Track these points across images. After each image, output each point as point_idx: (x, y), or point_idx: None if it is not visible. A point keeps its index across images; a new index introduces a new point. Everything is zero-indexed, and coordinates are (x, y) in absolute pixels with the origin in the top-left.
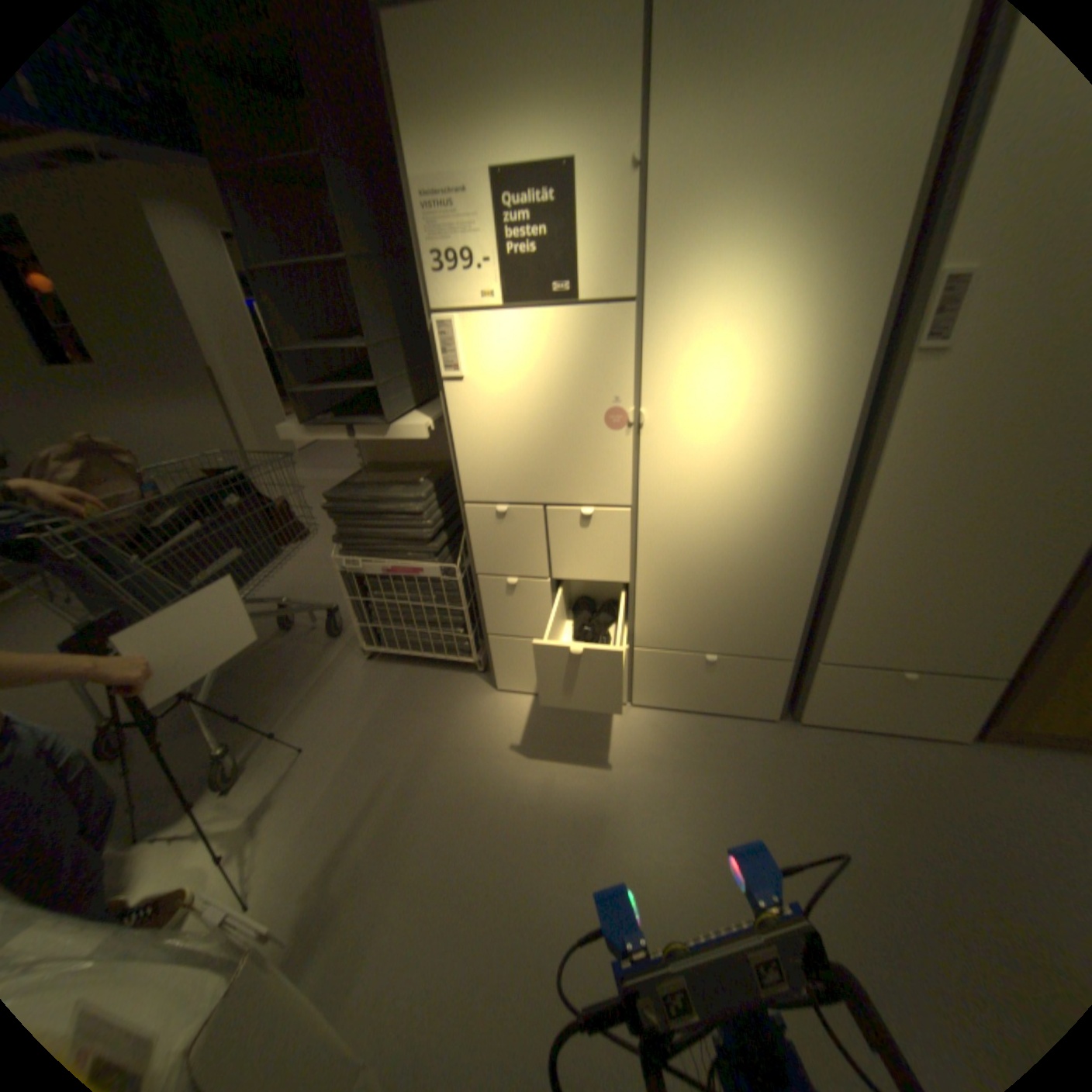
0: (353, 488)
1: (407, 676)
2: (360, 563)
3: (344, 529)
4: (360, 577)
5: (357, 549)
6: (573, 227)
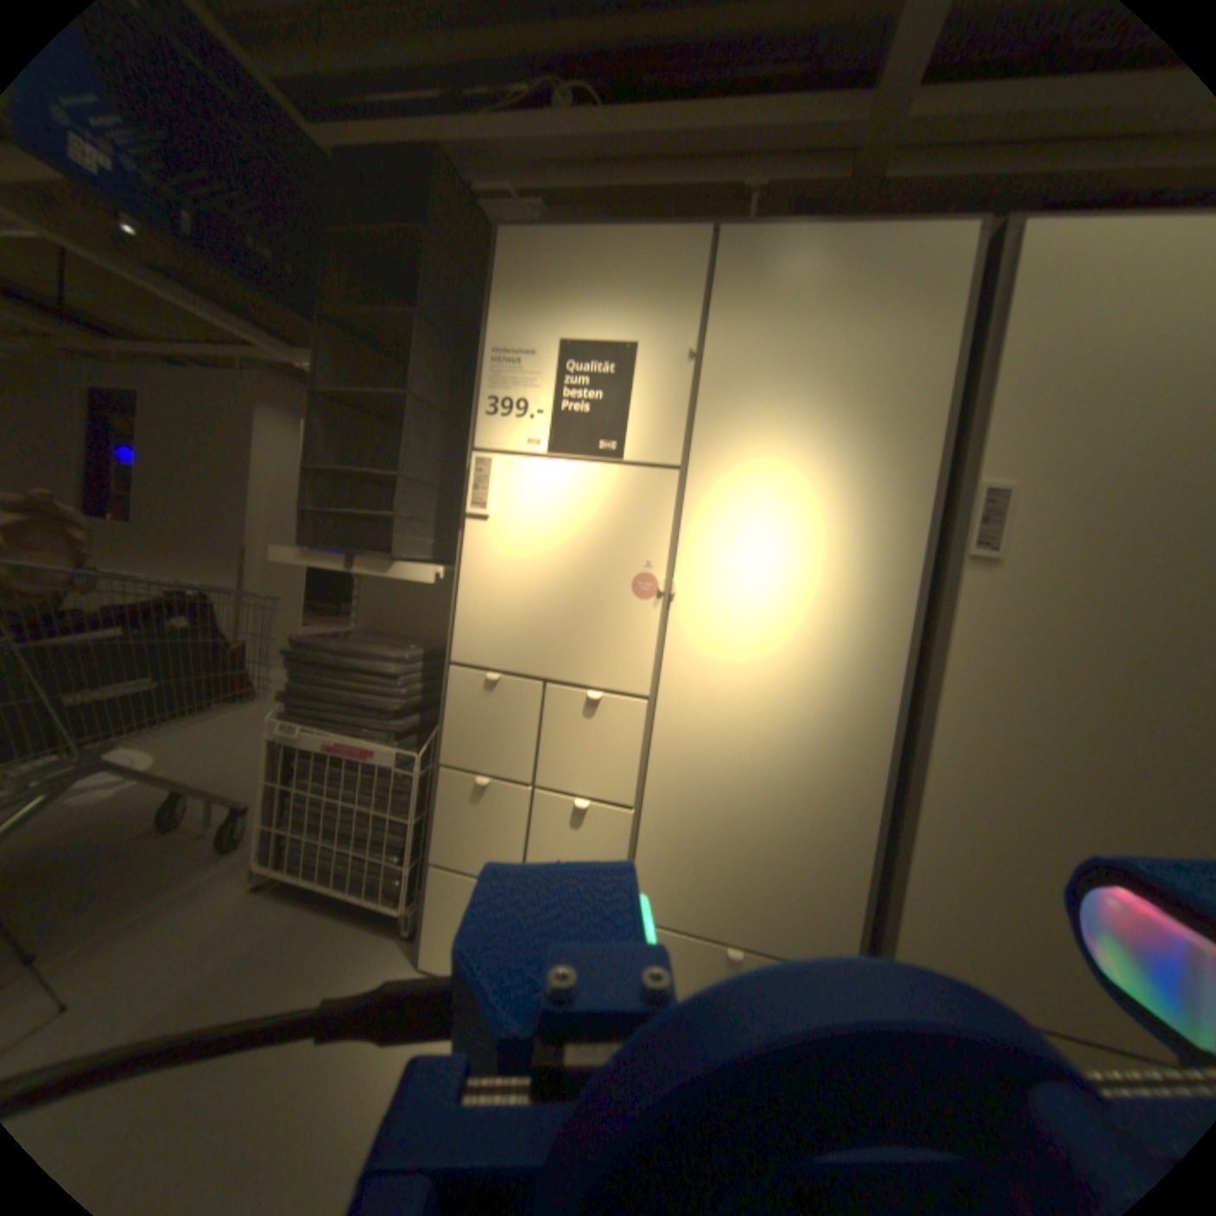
0: (328, 640)
1: (293, 928)
2: (297, 735)
3: (295, 686)
4: (290, 759)
5: (301, 716)
6: (627, 399)
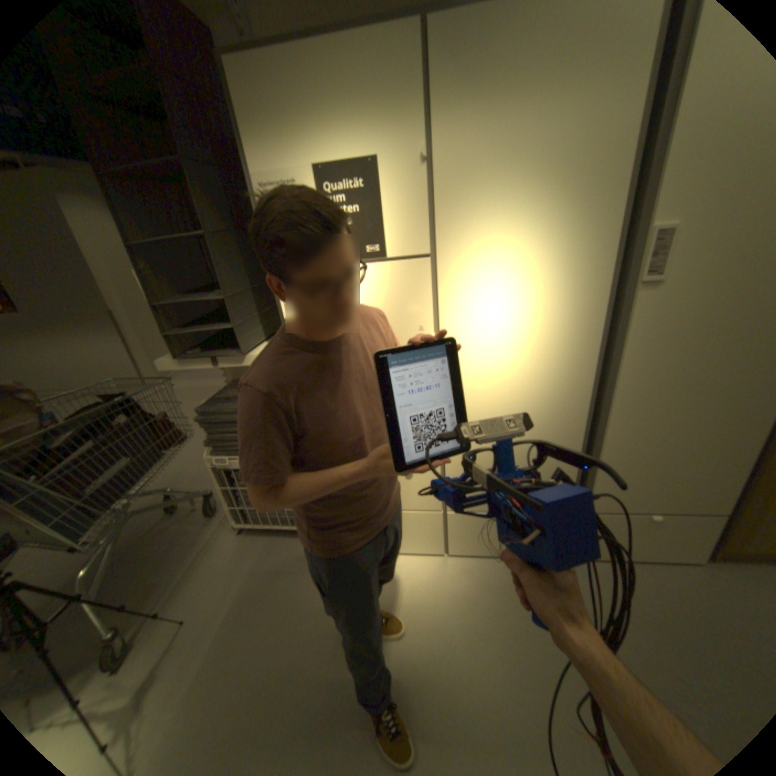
0: (219, 402)
1: (269, 546)
2: (227, 460)
3: (213, 435)
4: (228, 470)
5: (224, 449)
6: (379, 205)
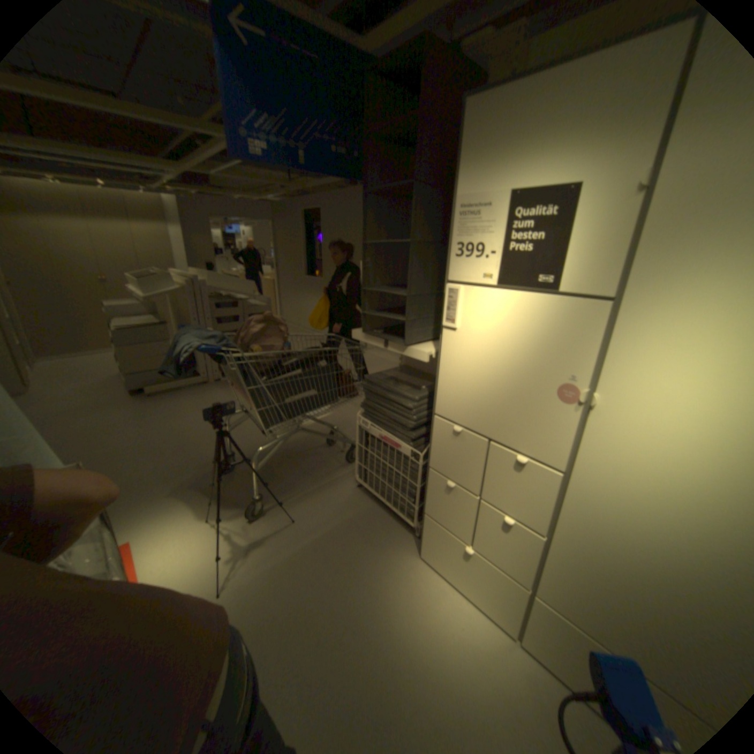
0: (382, 377)
1: (372, 510)
2: (369, 425)
3: (368, 400)
4: (368, 433)
5: (371, 415)
6: (568, 234)
